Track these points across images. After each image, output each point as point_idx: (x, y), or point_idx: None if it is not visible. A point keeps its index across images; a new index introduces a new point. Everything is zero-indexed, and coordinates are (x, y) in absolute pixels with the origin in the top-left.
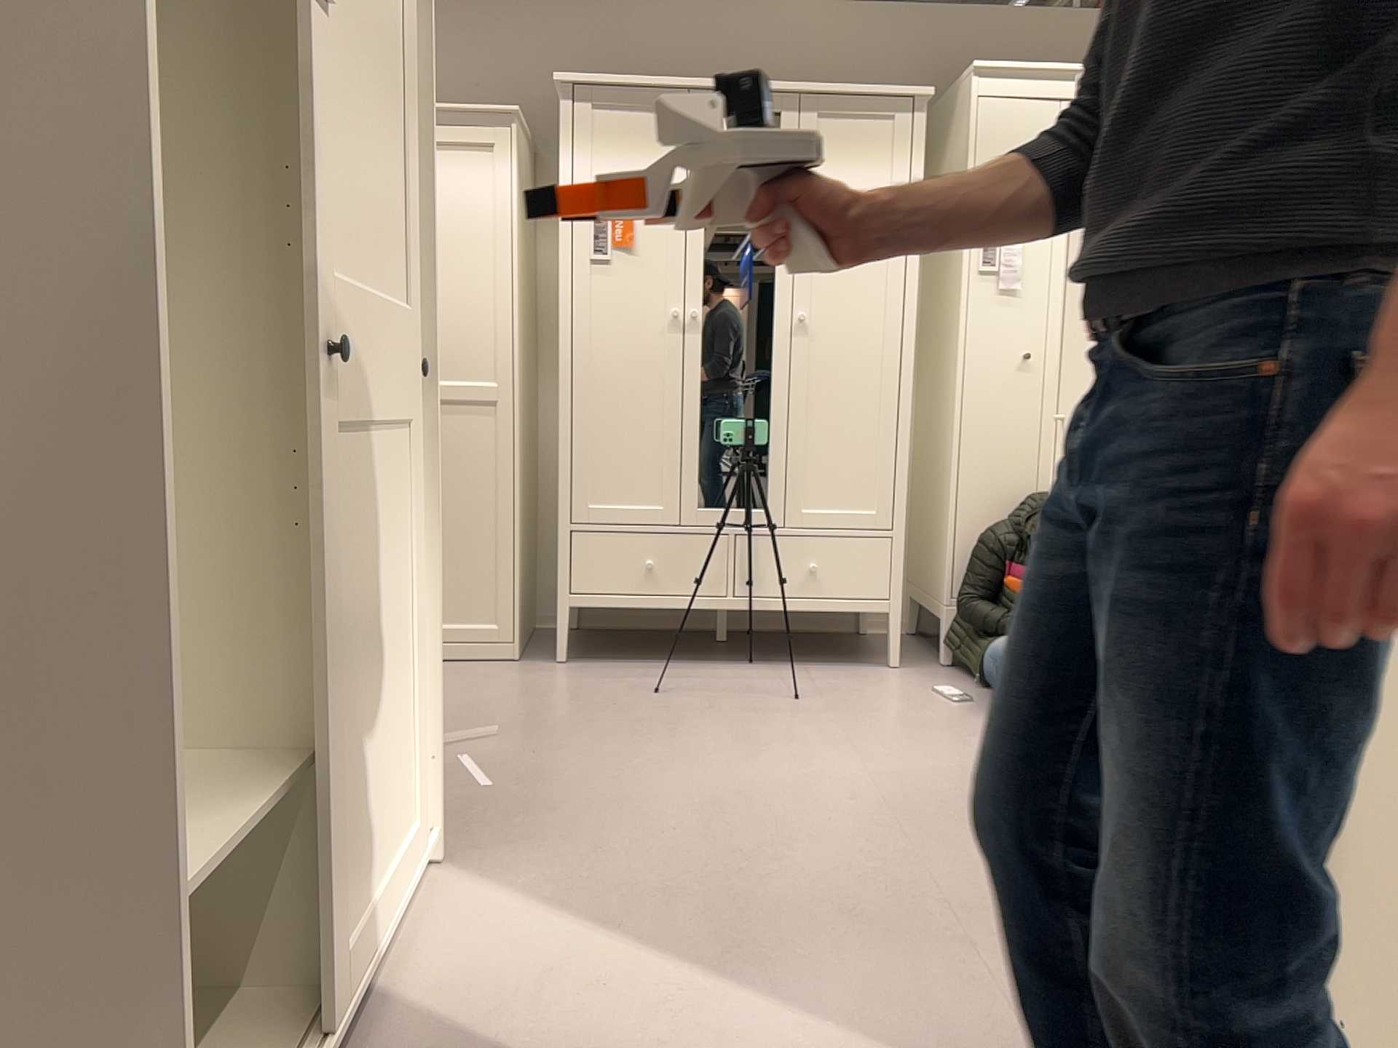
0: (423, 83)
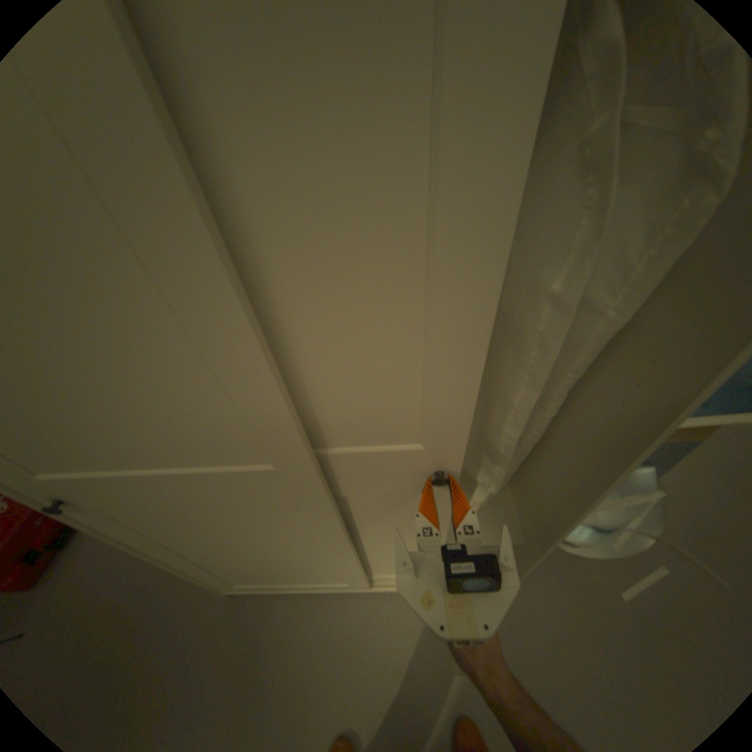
0: None
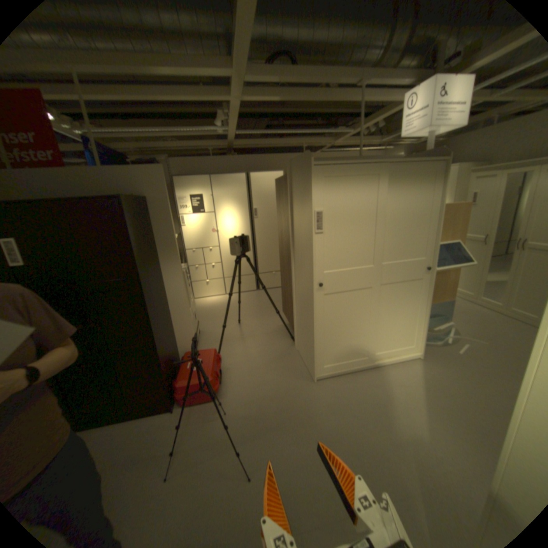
0: (442, 208)
